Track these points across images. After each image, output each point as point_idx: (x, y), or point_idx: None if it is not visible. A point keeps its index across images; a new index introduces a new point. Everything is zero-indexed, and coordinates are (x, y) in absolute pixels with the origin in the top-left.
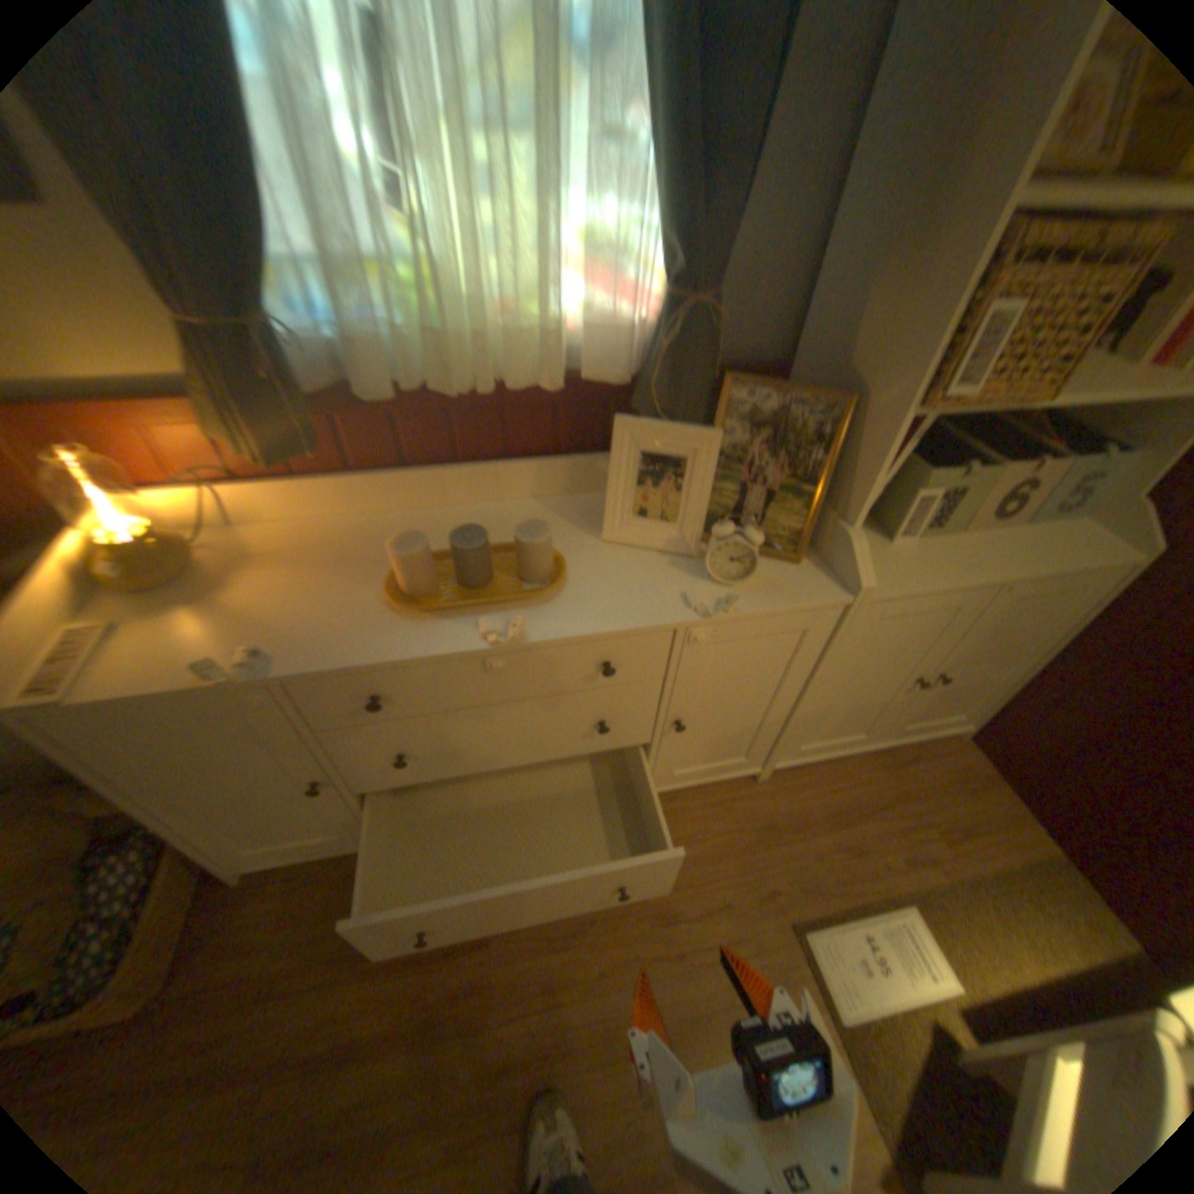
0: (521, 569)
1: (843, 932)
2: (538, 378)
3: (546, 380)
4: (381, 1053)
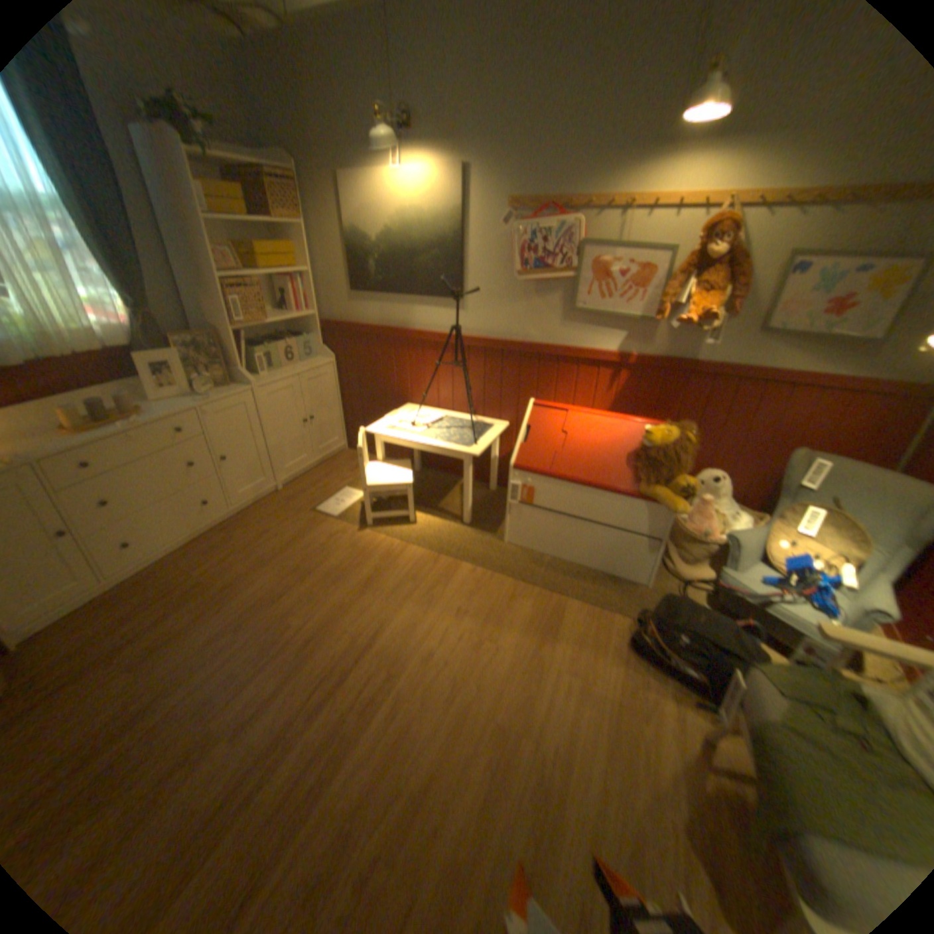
0: (120, 411)
1: (326, 502)
2: (88, 348)
3: (93, 348)
4: (163, 619)
